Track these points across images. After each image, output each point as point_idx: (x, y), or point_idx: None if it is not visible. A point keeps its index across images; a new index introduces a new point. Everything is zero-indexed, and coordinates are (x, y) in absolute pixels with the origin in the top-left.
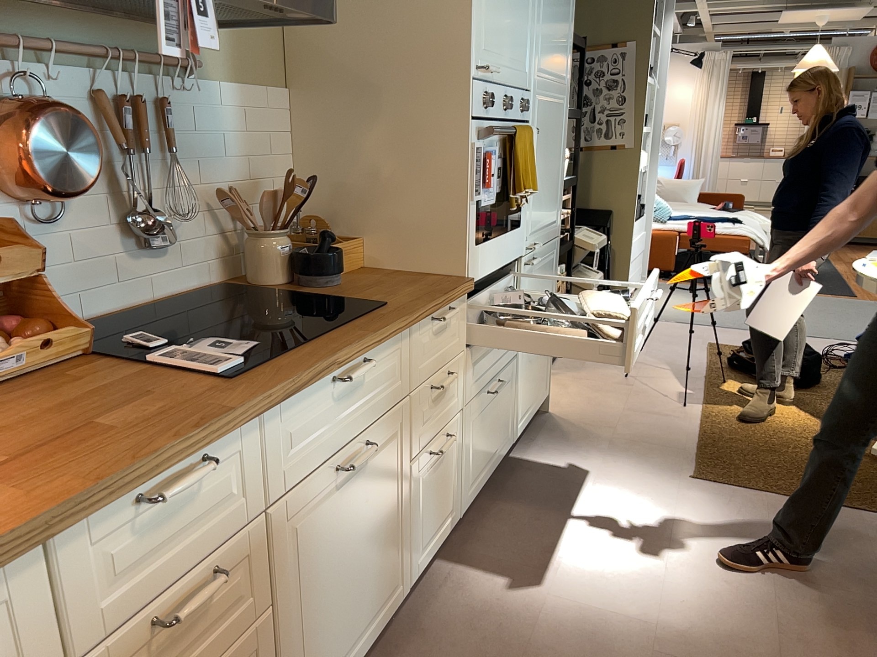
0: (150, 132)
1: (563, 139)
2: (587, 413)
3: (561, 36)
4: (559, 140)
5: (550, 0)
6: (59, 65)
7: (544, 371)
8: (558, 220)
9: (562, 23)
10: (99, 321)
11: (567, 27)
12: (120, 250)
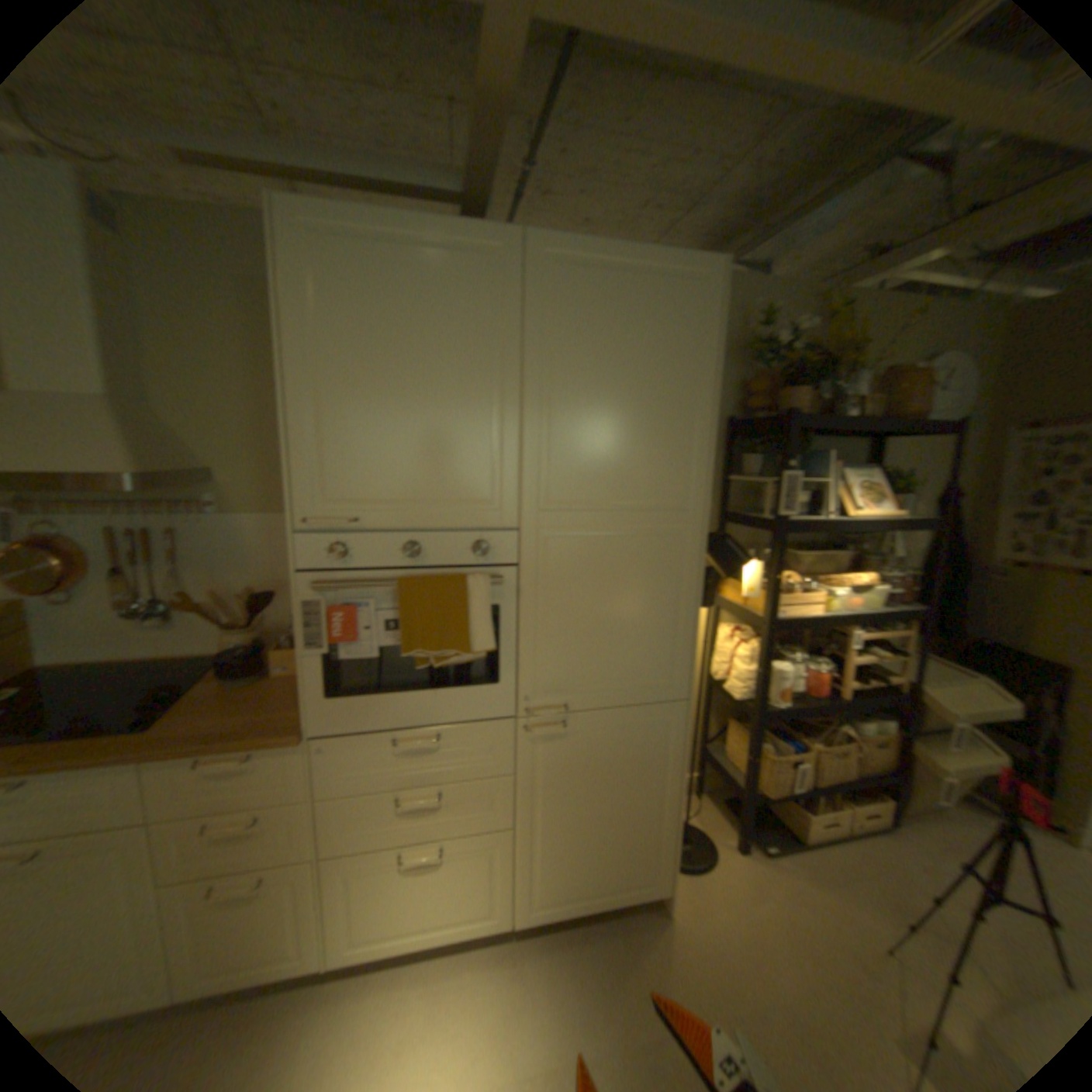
0: (149, 551)
1: (683, 579)
2: (718, 965)
3: (646, 451)
4: (659, 580)
5: (582, 413)
6: (86, 513)
7: (641, 866)
8: (675, 680)
9: (647, 434)
10: (108, 663)
11: (679, 435)
12: (132, 621)
